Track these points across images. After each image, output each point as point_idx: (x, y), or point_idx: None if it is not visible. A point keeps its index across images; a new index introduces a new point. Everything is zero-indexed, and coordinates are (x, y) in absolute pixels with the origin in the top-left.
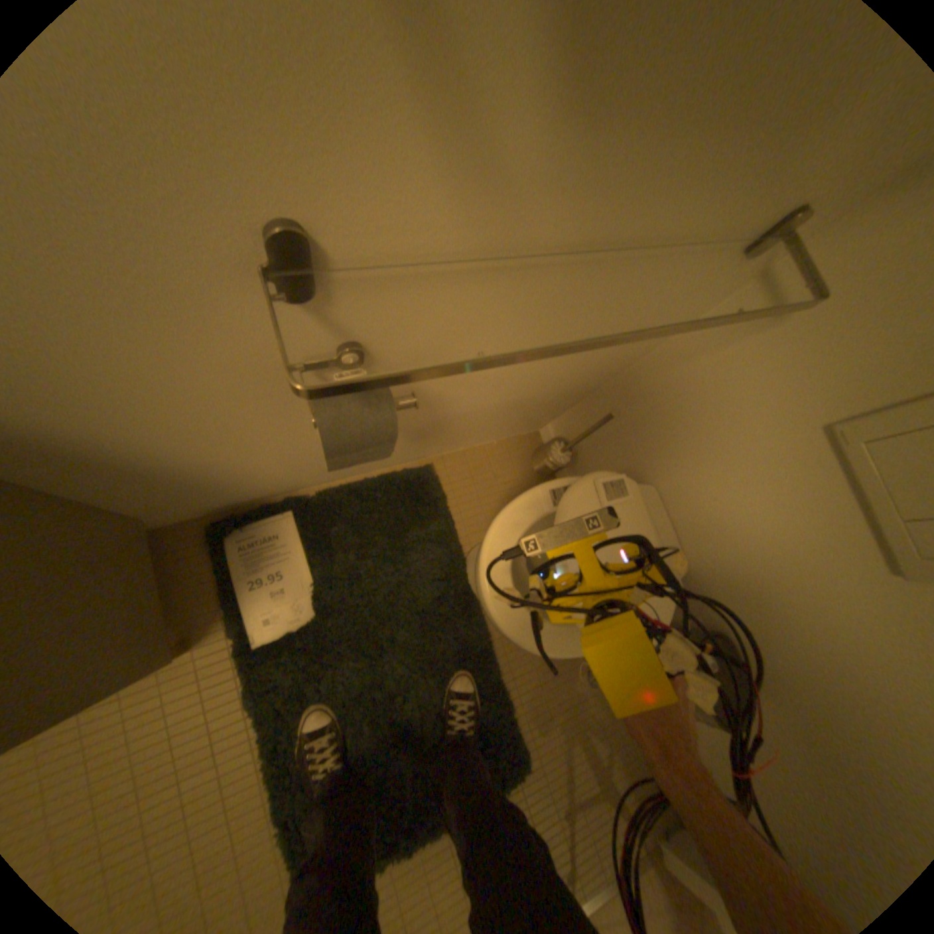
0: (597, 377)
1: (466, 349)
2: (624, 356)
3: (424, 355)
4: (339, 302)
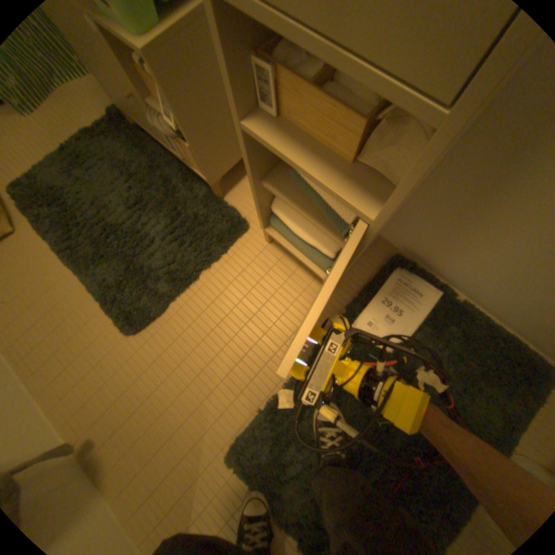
0: None
1: None
2: None
3: None
4: None
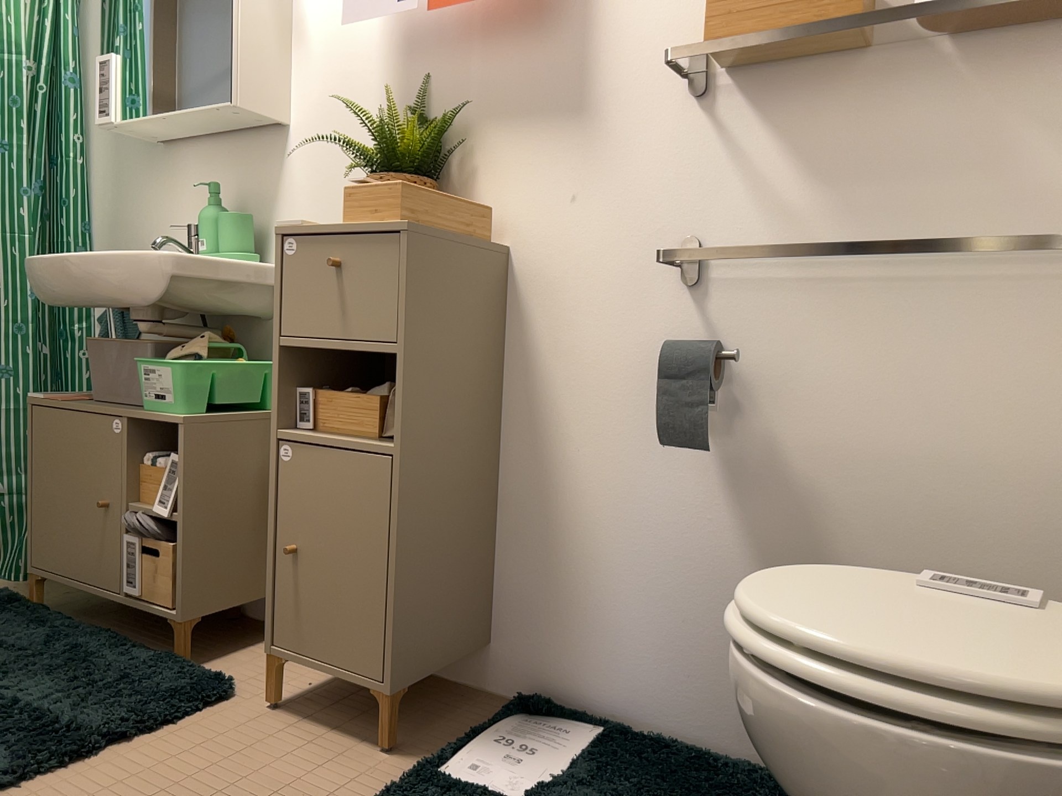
0: None
1: (810, 381)
2: None
3: (770, 379)
4: (708, 297)
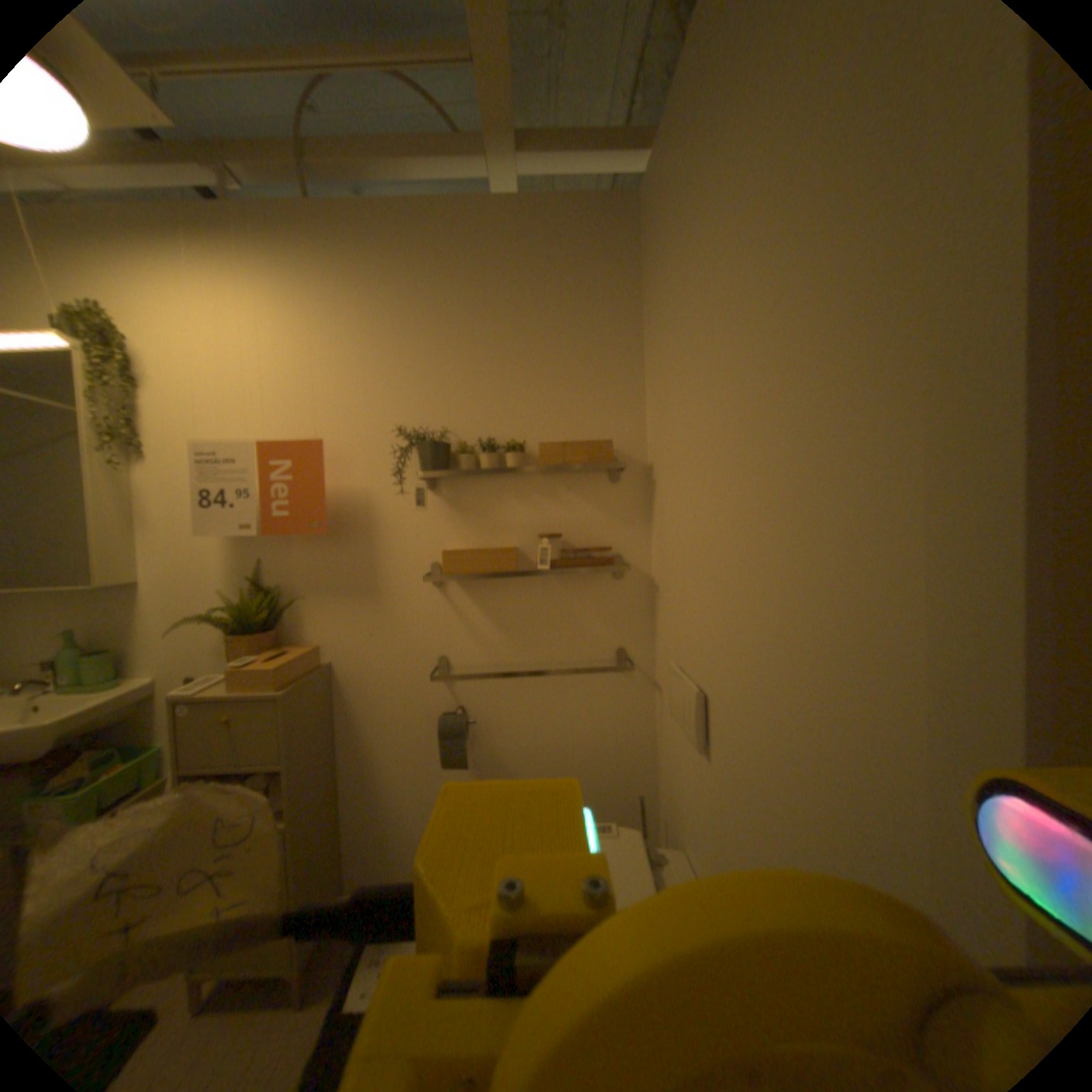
0: (637, 784)
1: (512, 721)
2: (636, 756)
3: (494, 722)
4: (457, 684)
